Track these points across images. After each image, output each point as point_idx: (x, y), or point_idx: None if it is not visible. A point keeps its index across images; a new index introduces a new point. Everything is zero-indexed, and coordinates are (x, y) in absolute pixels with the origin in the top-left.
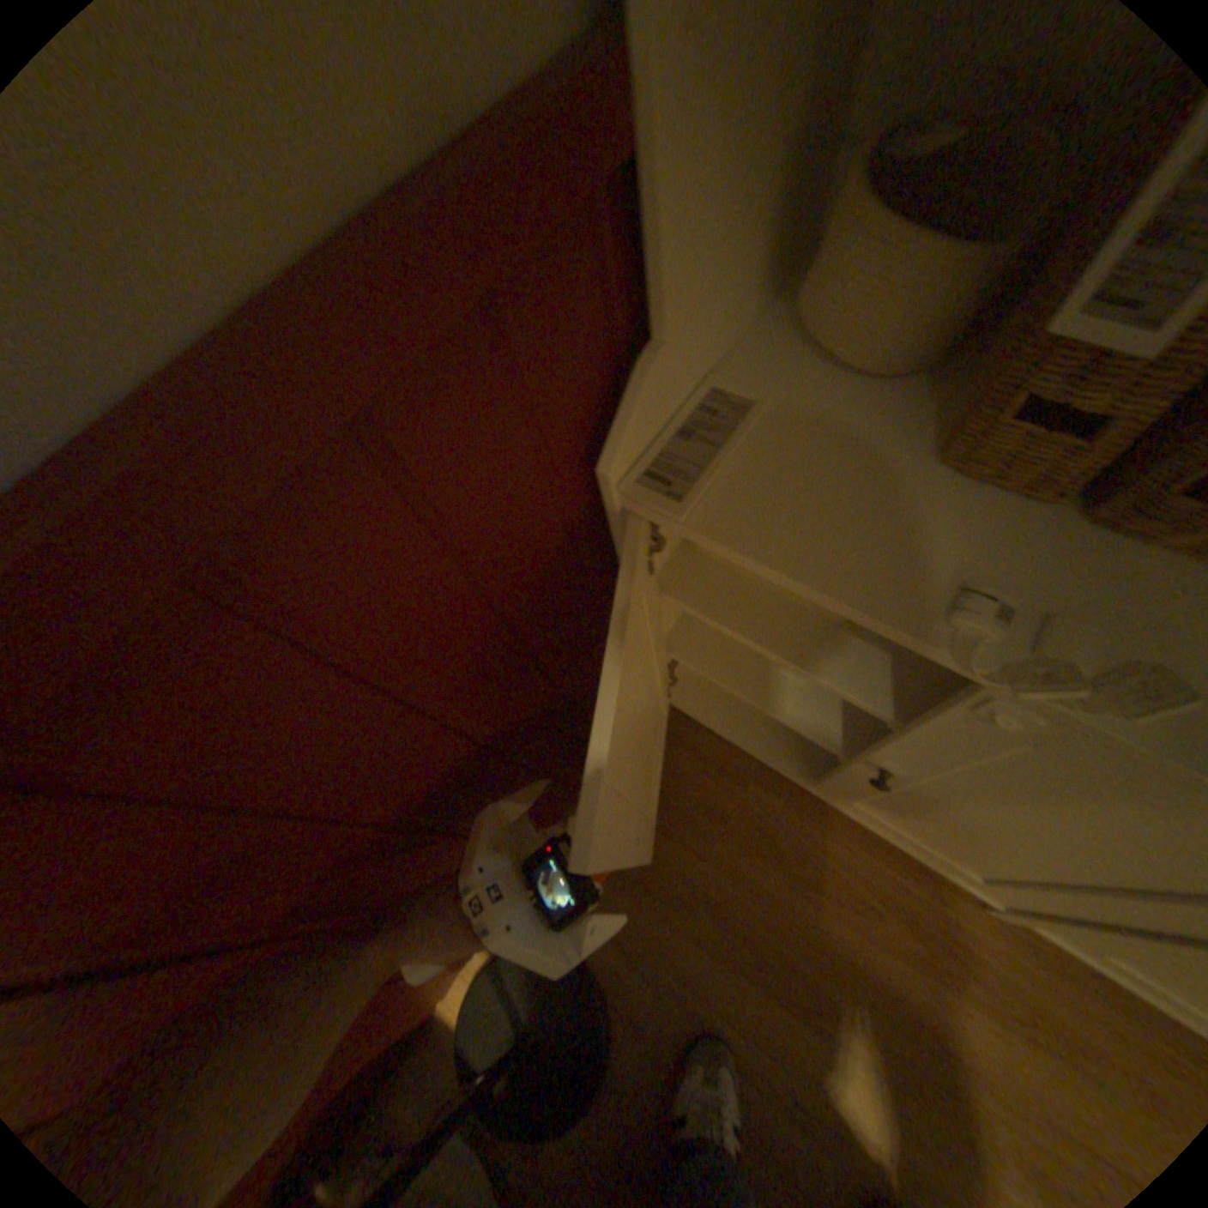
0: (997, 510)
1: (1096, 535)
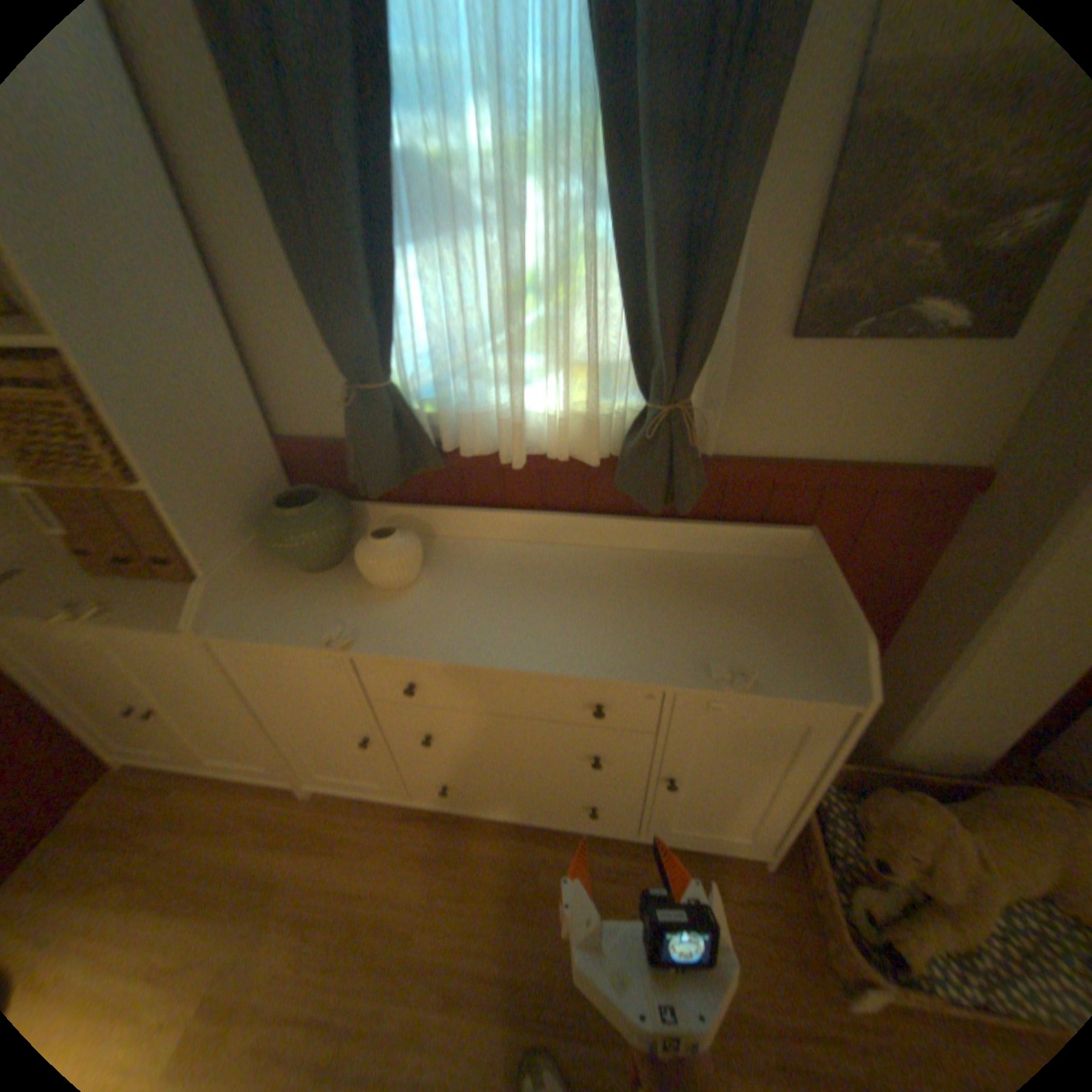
0: (91, 581)
1: (117, 581)
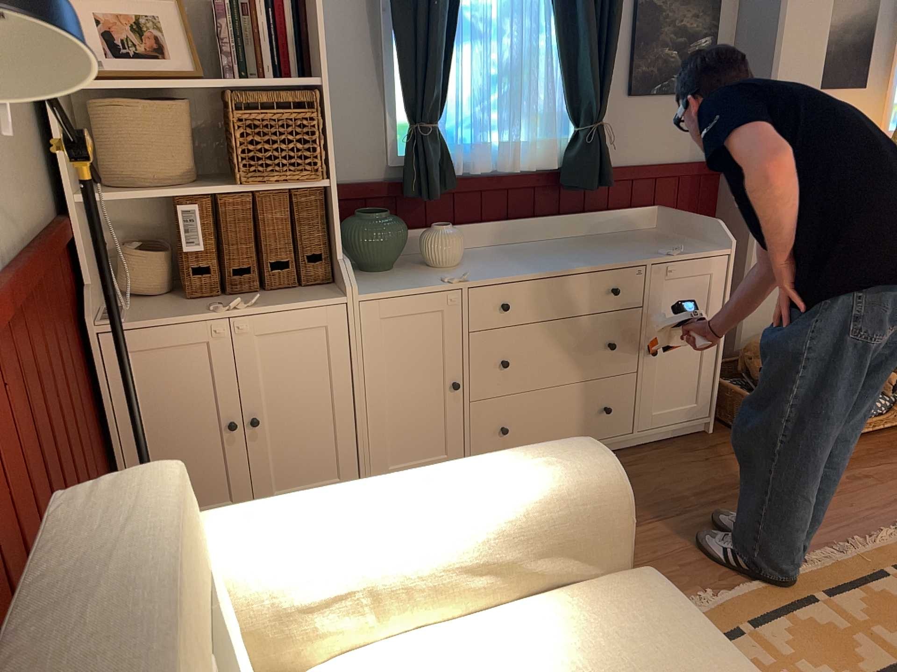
0: (202, 303)
1: (226, 299)
